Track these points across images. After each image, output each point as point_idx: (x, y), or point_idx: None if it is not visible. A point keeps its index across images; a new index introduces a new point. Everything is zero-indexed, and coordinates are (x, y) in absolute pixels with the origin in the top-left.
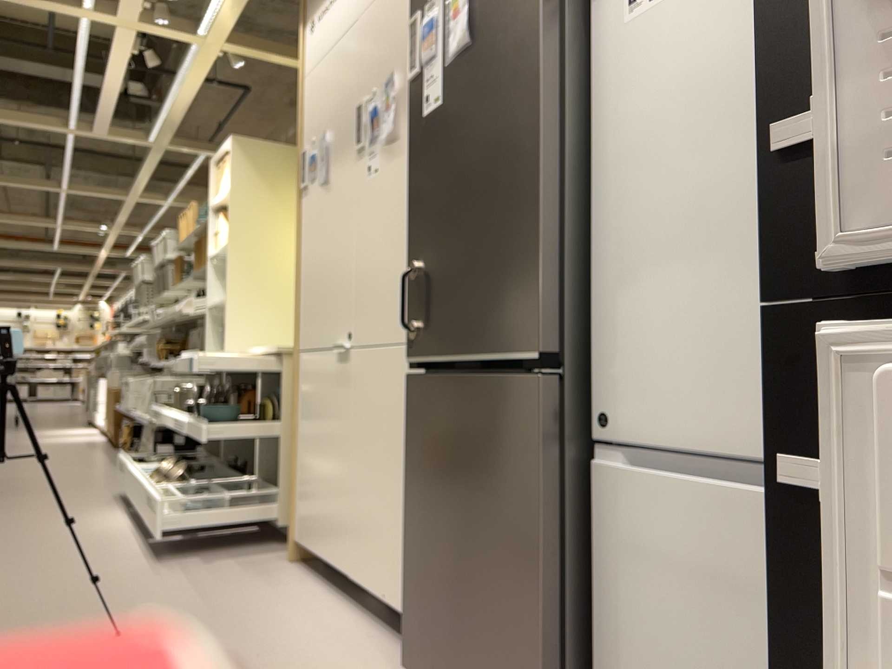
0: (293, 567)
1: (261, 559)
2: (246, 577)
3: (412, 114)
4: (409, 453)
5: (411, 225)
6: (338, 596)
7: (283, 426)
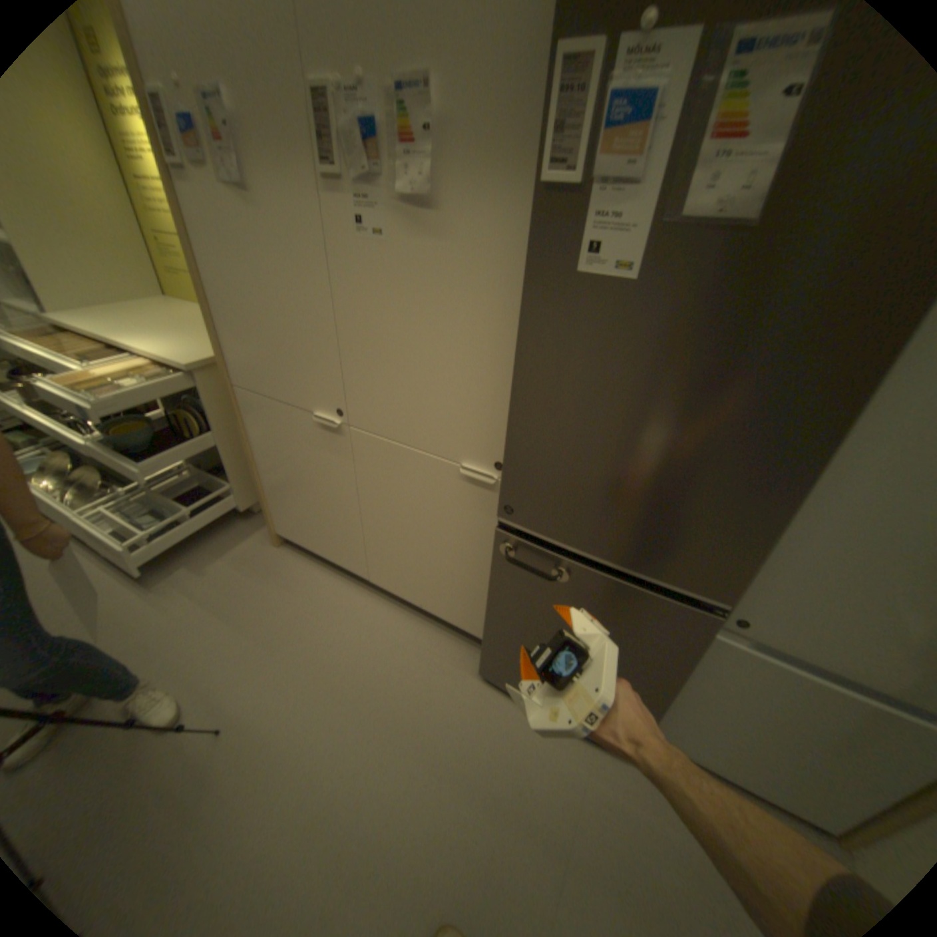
0: (285, 552)
1: (247, 548)
2: (256, 582)
3: (543, 245)
4: (499, 579)
5: (523, 397)
6: (353, 582)
7: (218, 436)
